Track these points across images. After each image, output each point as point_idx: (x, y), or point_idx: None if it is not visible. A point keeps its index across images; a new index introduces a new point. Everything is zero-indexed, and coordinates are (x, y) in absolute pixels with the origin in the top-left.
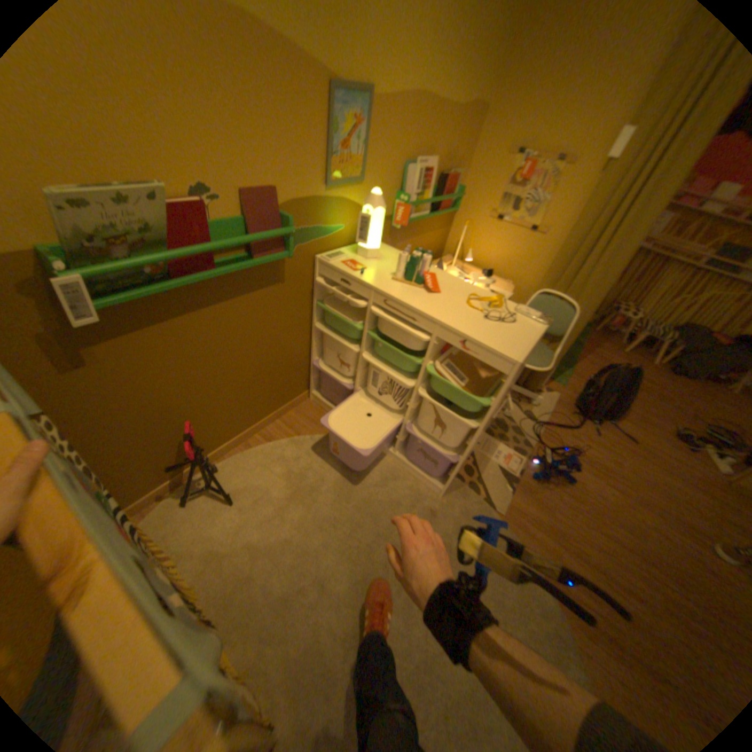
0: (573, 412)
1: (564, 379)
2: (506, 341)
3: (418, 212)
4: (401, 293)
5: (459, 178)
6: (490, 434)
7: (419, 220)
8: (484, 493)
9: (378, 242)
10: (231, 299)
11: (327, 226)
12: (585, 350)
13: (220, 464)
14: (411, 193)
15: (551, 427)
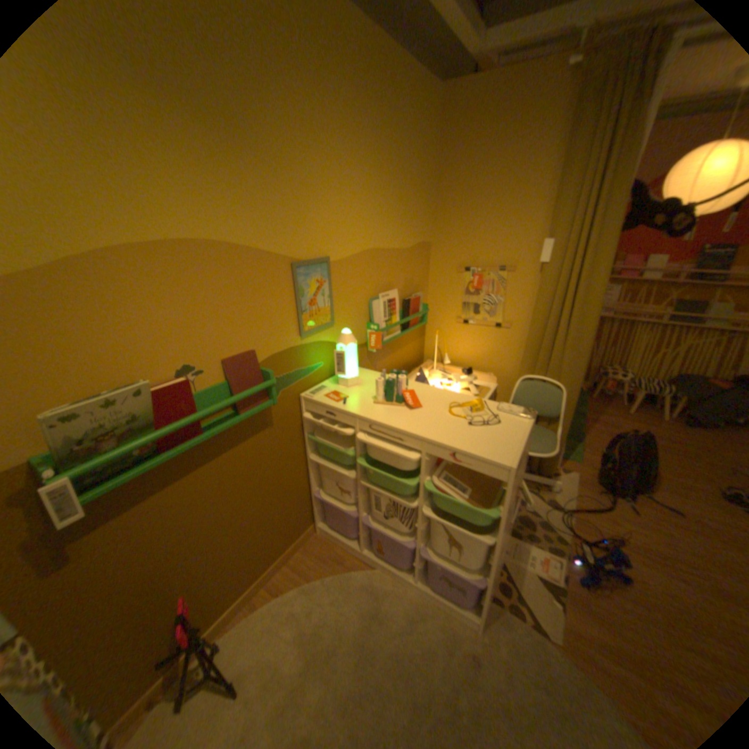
0: (601, 492)
1: (579, 456)
2: (497, 446)
3: (390, 333)
4: (385, 415)
5: (421, 298)
6: (518, 538)
7: (392, 340)
8: (531, 618)
9: (357, 369)
10: (222, 455)
11: (308, 367)
12: (590, 420)
13: (222, 639)
14: (380, 321)
15: (583, 515)
